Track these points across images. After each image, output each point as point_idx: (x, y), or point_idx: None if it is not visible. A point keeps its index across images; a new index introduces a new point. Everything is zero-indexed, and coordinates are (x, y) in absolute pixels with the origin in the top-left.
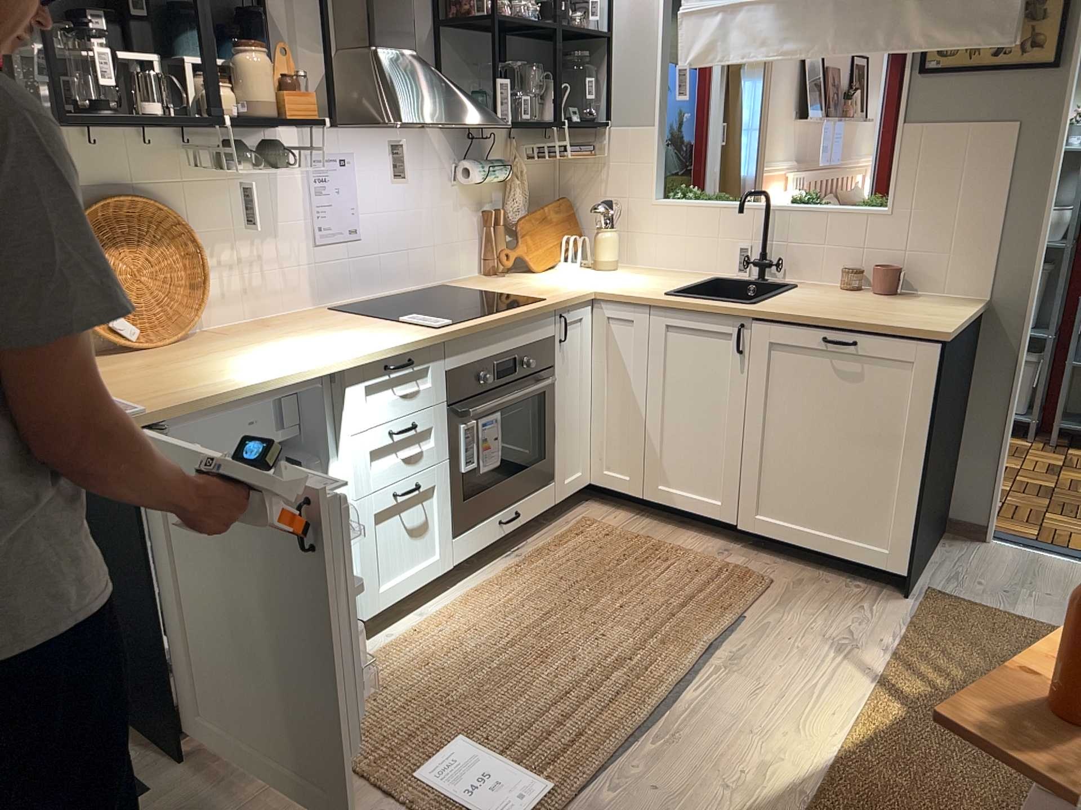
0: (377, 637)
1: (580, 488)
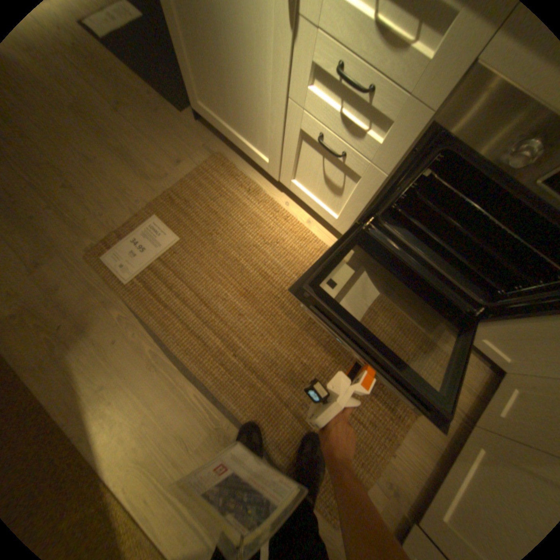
0: (287, 196)
1: (491, 359)
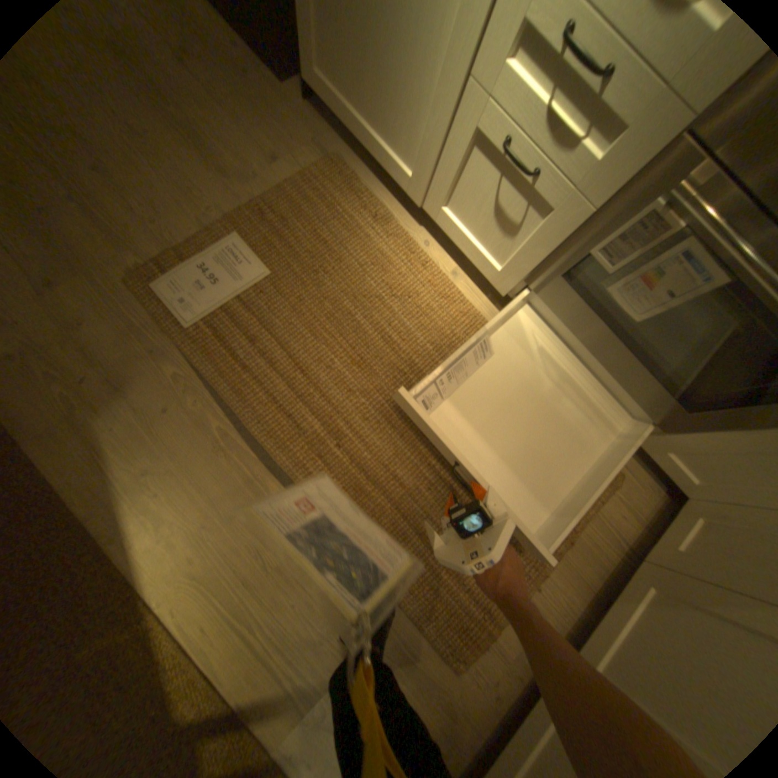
0: (428, 233)
1: (675, 479)
